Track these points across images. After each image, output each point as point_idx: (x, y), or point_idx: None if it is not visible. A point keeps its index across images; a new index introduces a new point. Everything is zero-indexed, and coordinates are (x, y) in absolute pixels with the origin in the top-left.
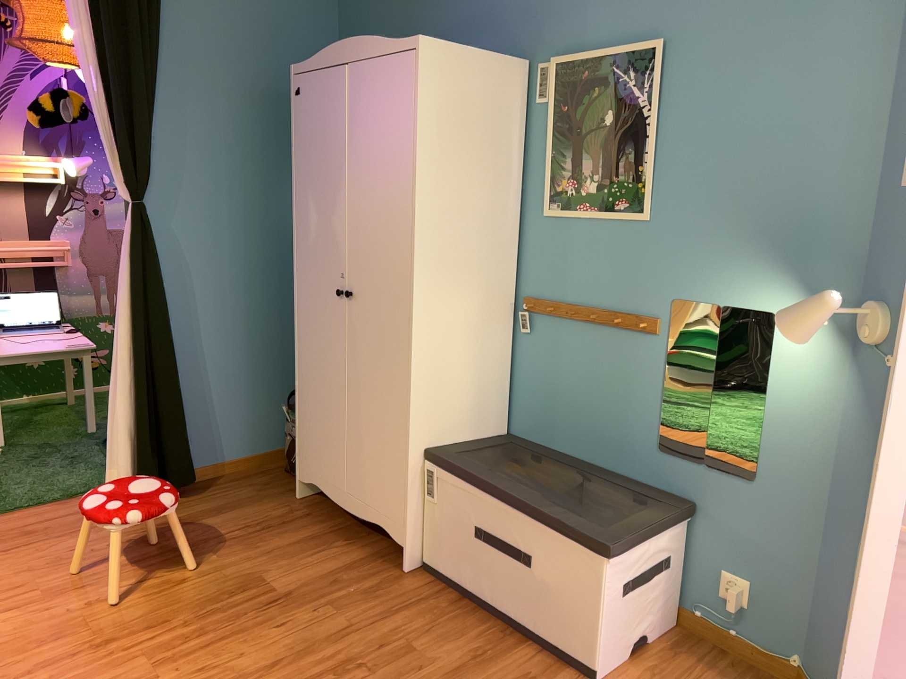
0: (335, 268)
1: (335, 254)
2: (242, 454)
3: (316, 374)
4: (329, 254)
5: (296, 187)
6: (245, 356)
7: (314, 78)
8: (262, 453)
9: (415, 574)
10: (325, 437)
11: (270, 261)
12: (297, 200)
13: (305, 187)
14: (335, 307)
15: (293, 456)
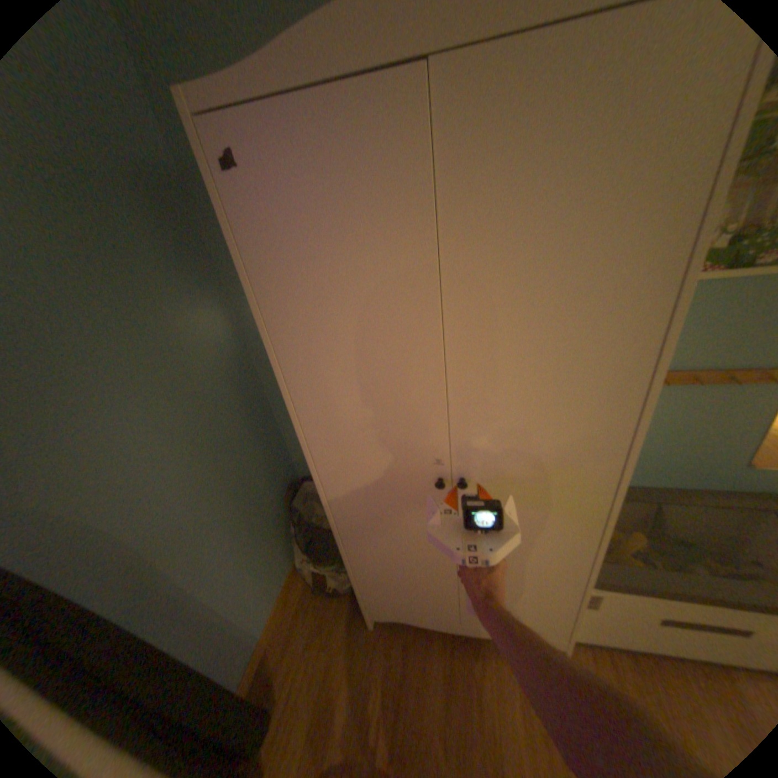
0: (421, 453)
1: (419, 438)
2: (268, 614)
3: (391, 552)
4: (405, 438)
5: (284, 351)
6: (231, 543)
7: (286, 113)
8: (281, 592)
9: (575, 656)
10: (420, 594)
11: (204, 429)
12: (291, 370)
13: (312, 349)
14: (426, 493)
15: (330, 586)
